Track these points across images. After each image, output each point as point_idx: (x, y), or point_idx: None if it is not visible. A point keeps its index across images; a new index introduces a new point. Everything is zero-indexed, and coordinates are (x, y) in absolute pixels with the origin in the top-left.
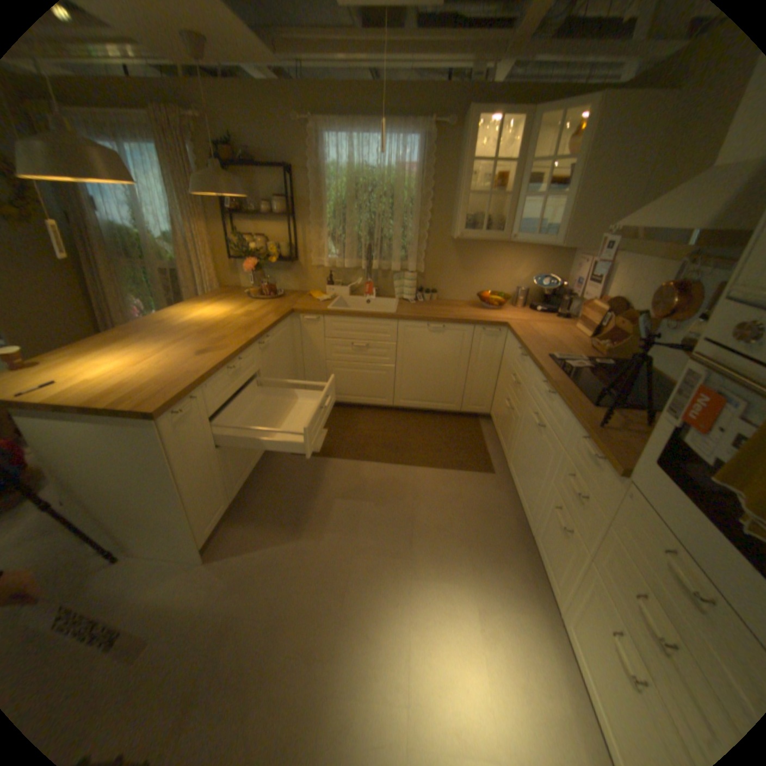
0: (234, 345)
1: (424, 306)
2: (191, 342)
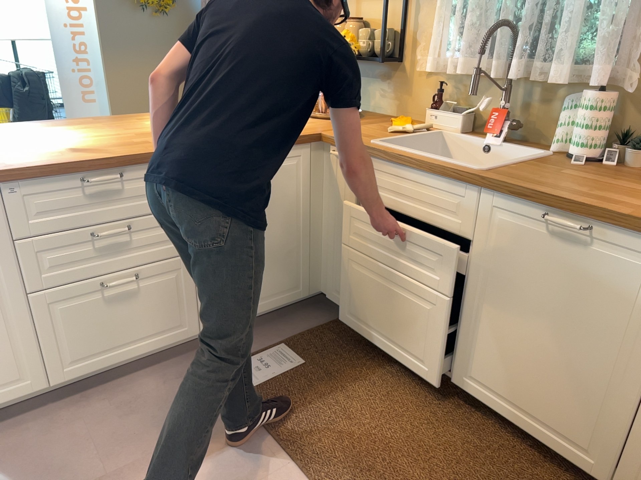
0: (126, 152)
1: (595, 174)
2: (104, 140)
